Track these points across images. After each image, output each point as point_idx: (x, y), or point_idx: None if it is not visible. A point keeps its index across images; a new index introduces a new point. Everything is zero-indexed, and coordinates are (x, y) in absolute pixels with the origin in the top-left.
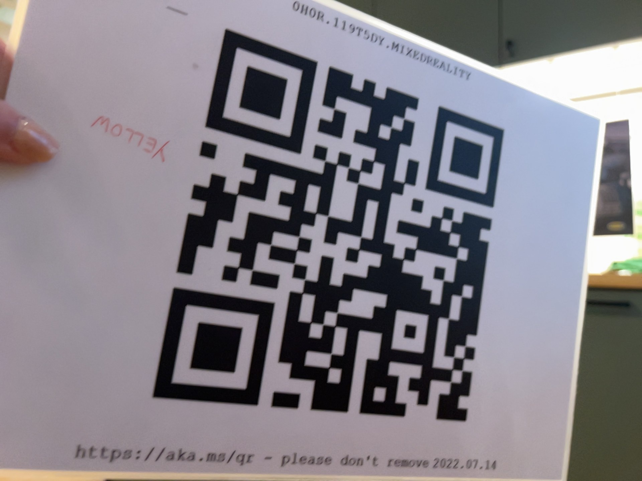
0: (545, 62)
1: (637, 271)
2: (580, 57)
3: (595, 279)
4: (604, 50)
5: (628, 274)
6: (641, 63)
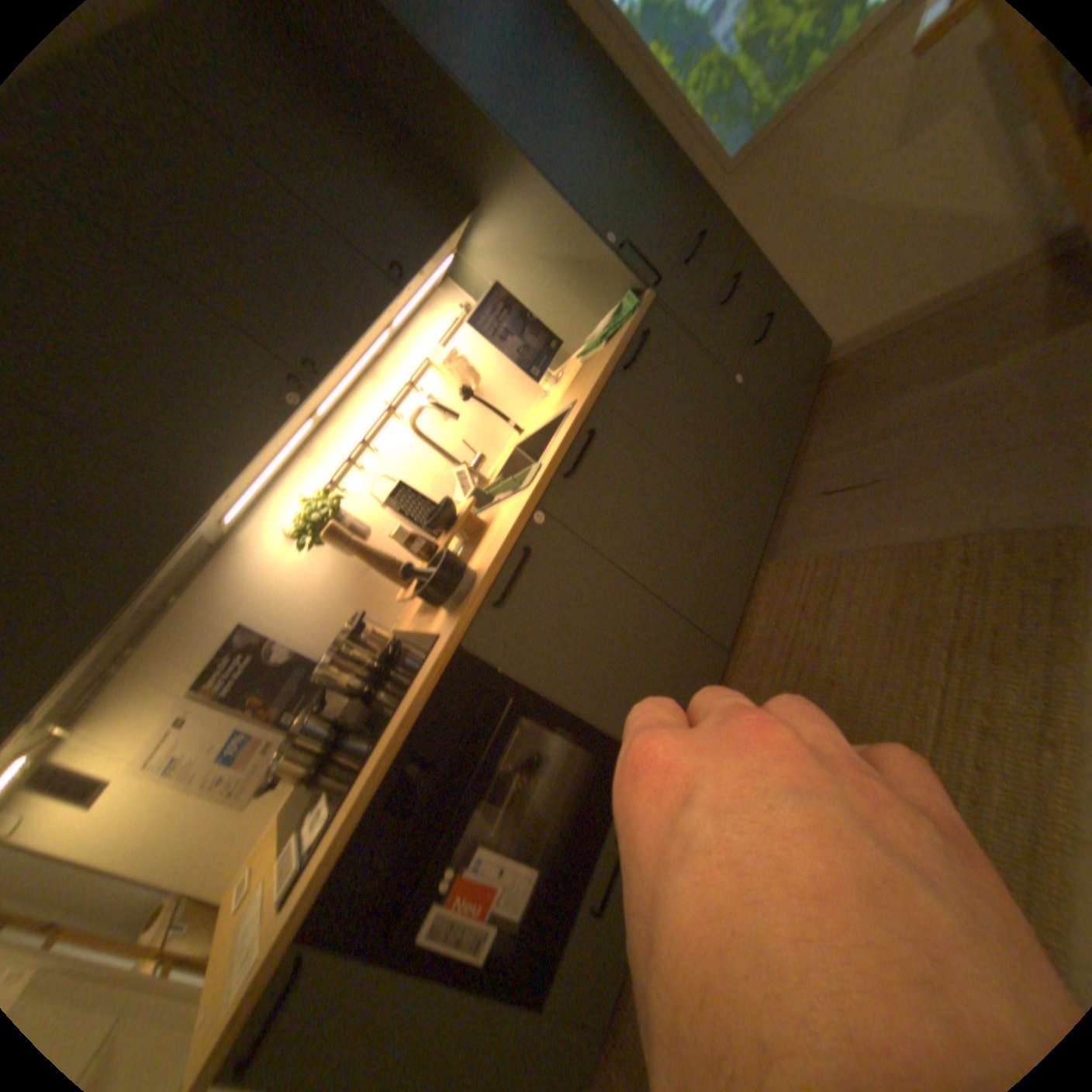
0: (419, 269)
1: (622, 318)
2: (431, 257)
3: (621, 336)
4: (442, 243)
5: (616, 329)
6: (441, 257)
